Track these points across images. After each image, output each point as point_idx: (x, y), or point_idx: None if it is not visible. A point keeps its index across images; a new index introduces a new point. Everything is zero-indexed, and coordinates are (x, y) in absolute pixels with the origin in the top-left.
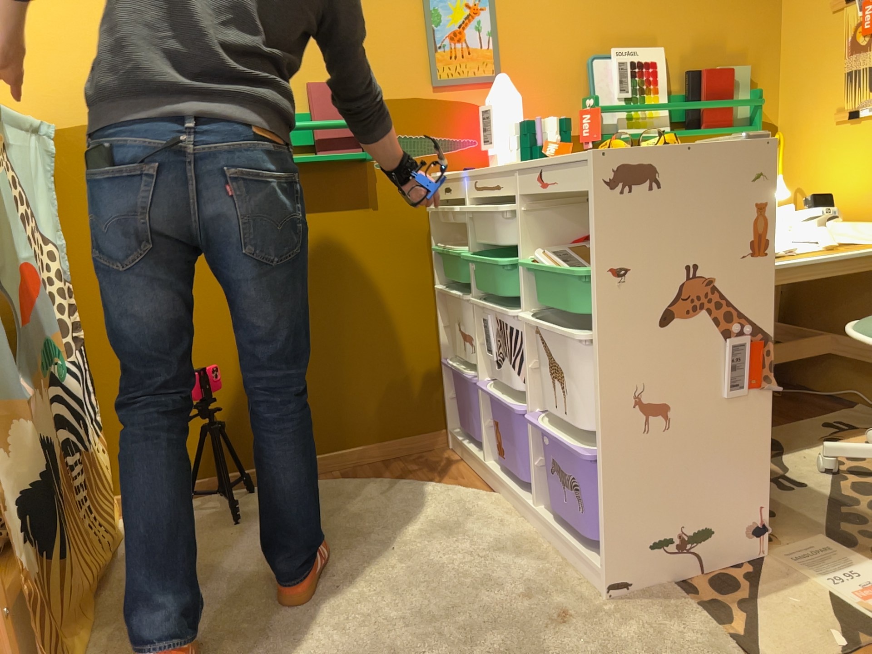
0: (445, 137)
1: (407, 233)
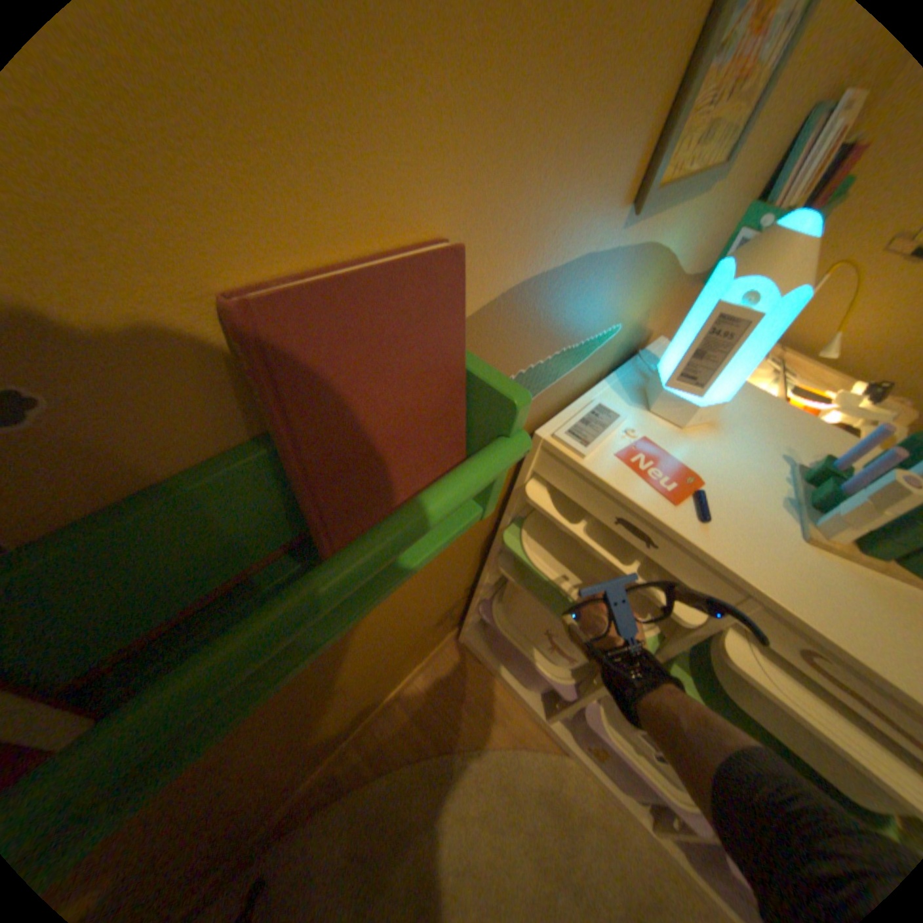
0: (589, 337)
1: None
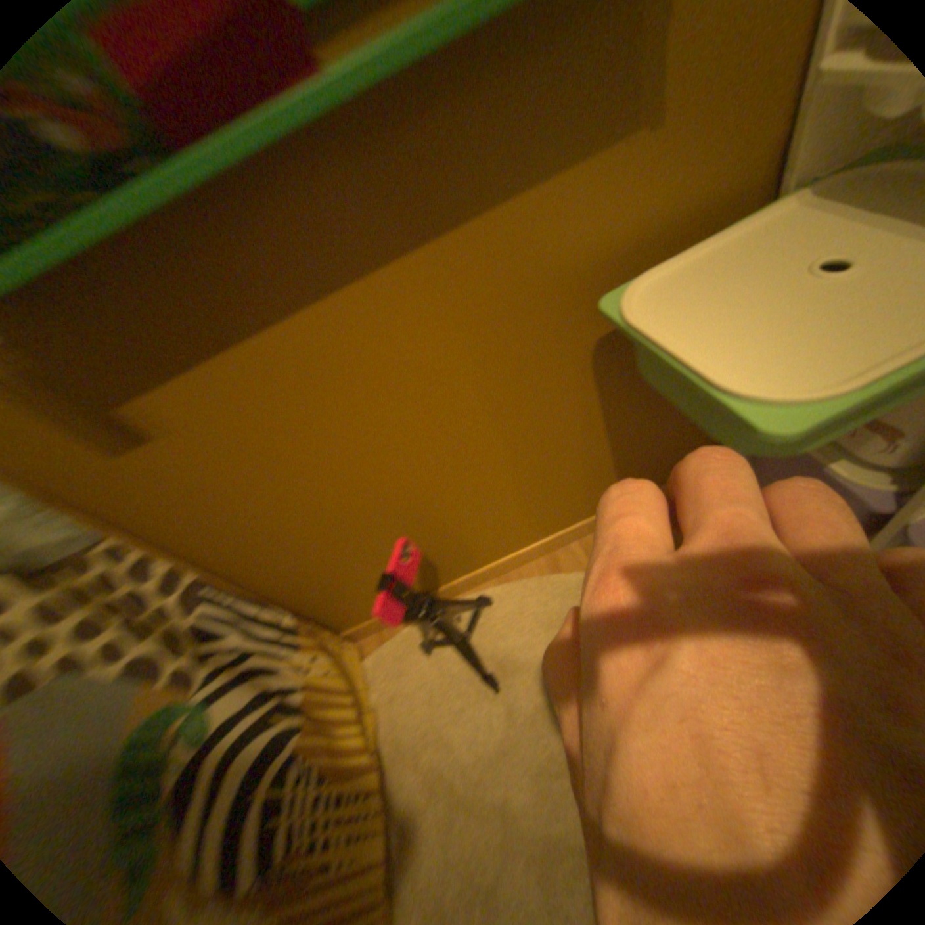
0: None
1: (722, 176)
